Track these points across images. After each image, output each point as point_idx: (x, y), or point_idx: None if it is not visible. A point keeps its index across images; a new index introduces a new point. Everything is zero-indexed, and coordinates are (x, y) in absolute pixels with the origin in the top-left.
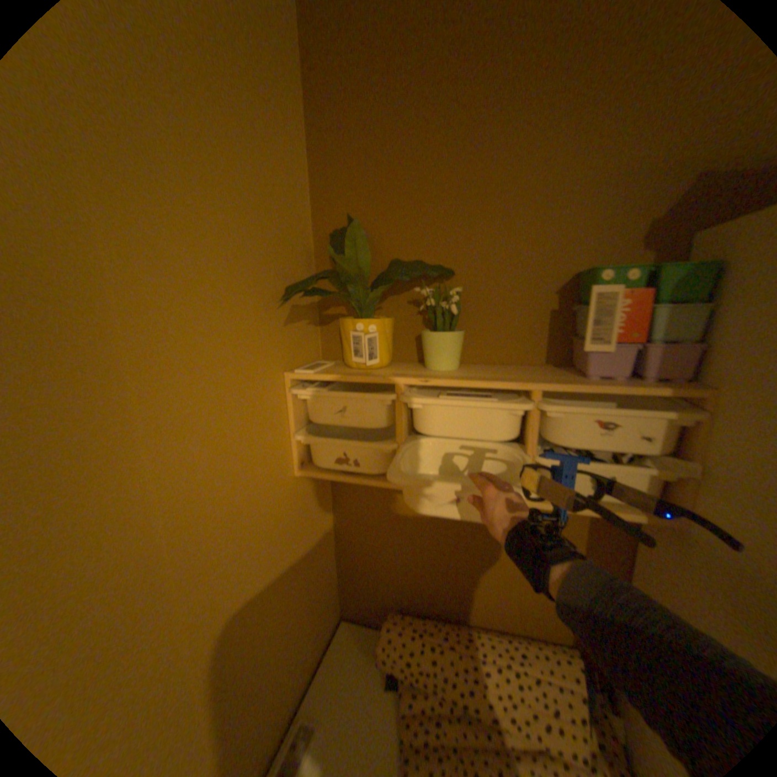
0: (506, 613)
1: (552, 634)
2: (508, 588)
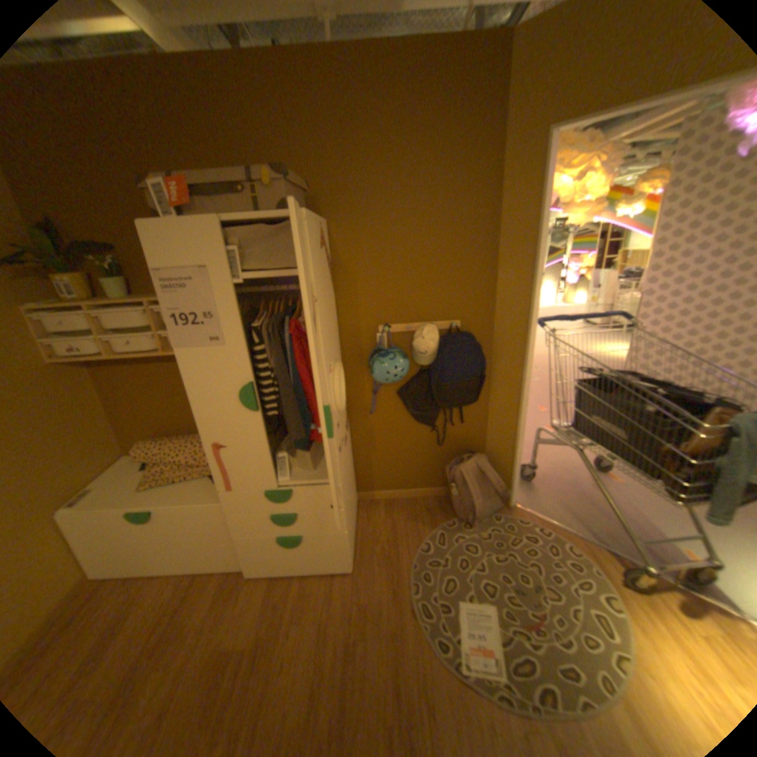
0: None
1: None
2: None
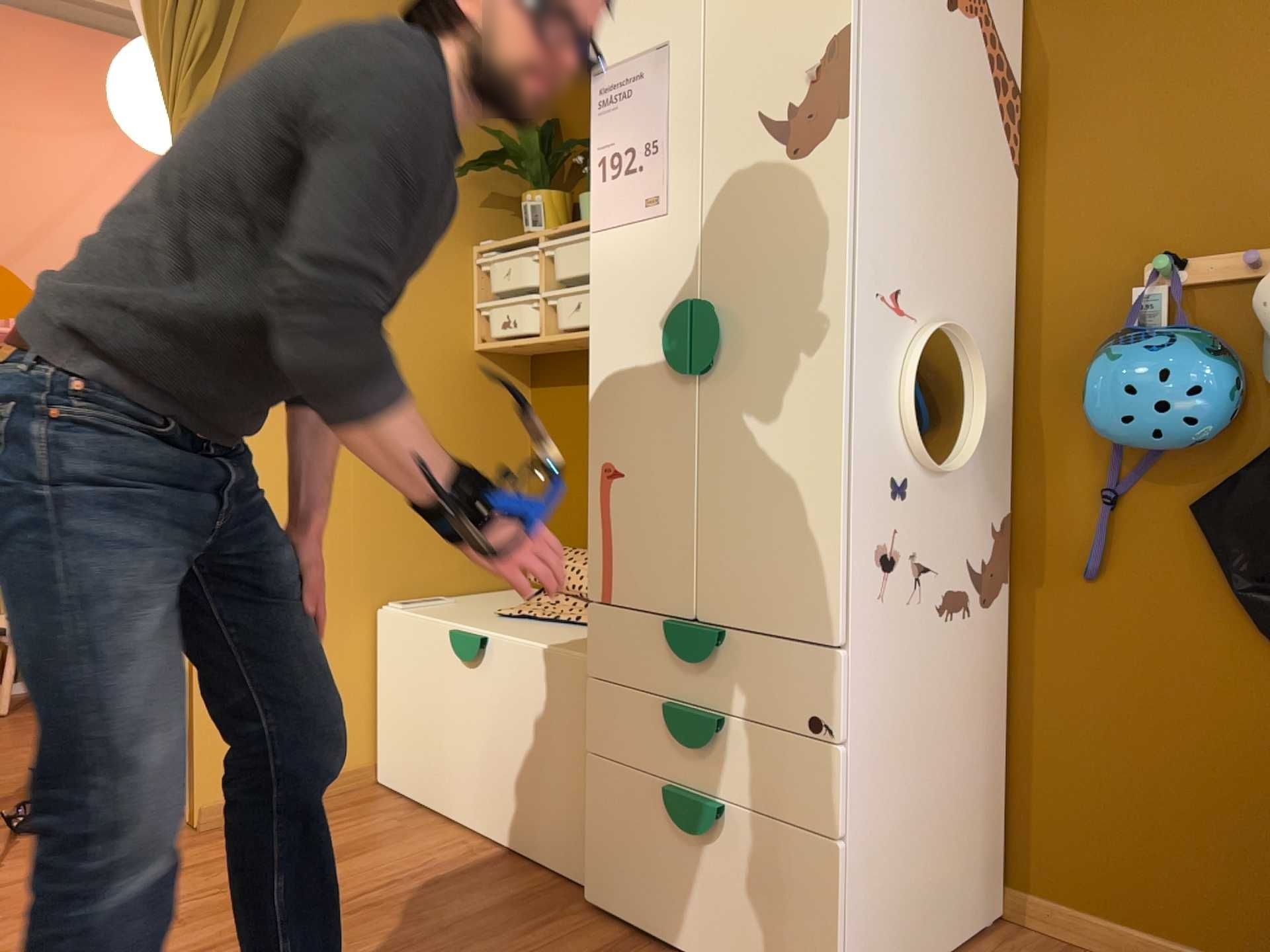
0: None
1: None
2: None
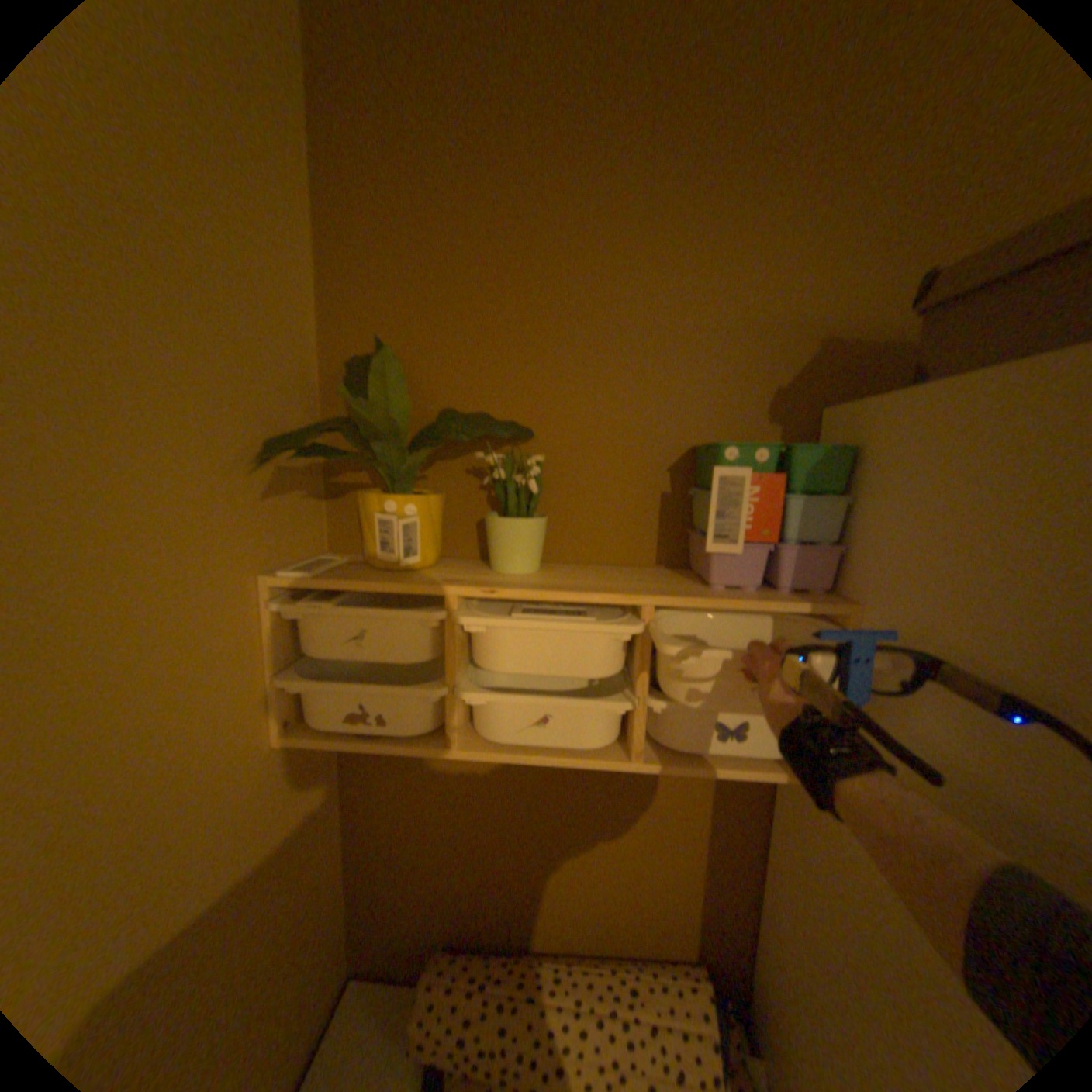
0: (607, 927)
1: (670, 948)
2: (610, 888)
